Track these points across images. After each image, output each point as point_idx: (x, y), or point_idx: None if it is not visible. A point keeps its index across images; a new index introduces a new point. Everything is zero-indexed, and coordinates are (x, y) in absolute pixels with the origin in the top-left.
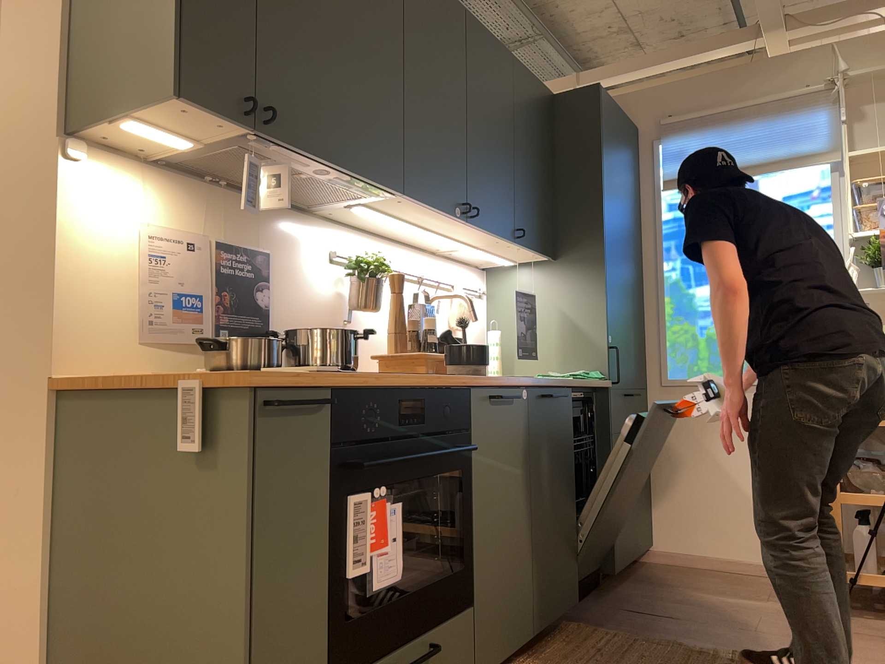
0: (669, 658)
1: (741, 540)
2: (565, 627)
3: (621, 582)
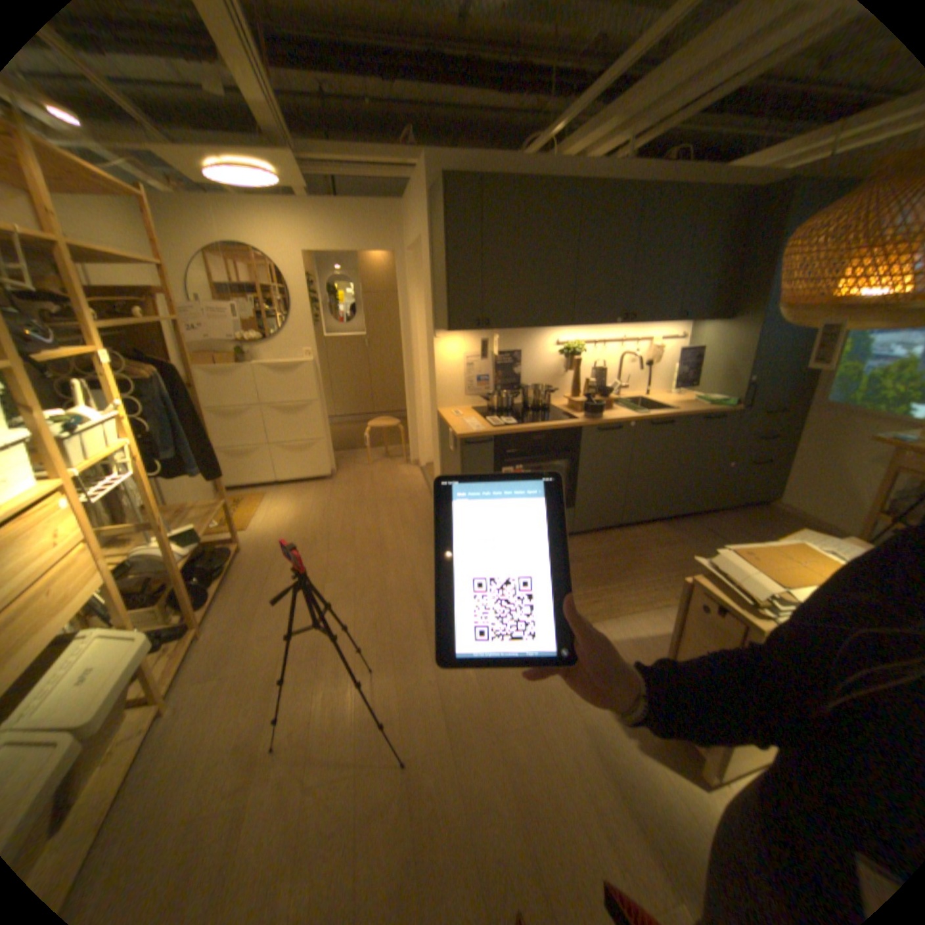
0: (683, 556)
1: (839, 515)
2: (655, 525)
3: (730, 513)
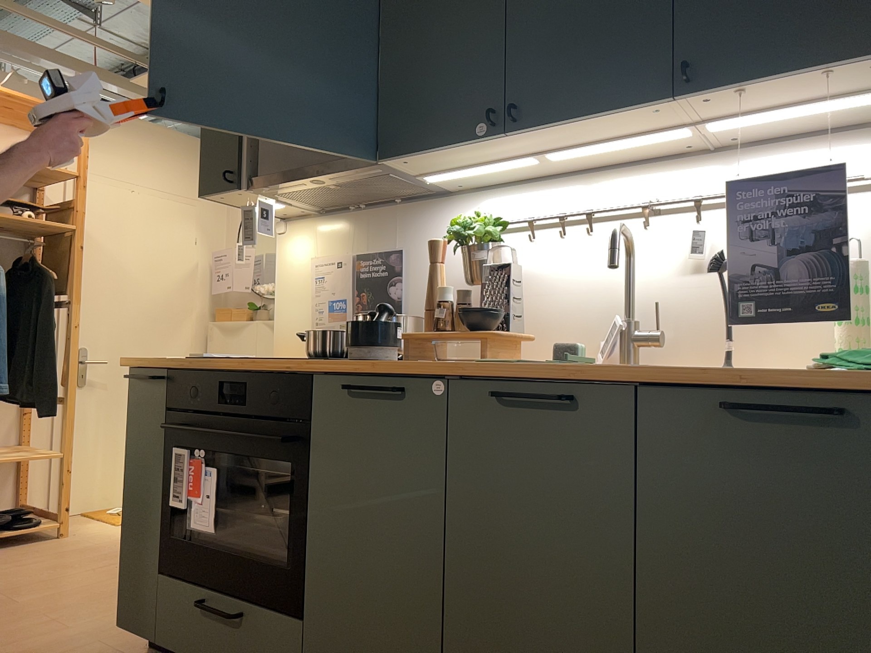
0: None
1: None
2: None
3: None
